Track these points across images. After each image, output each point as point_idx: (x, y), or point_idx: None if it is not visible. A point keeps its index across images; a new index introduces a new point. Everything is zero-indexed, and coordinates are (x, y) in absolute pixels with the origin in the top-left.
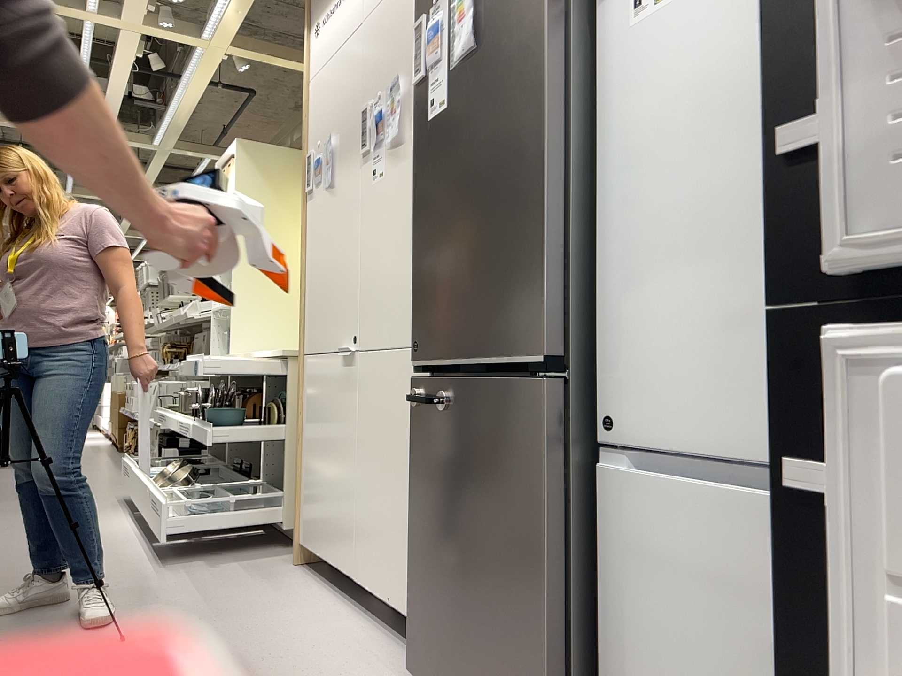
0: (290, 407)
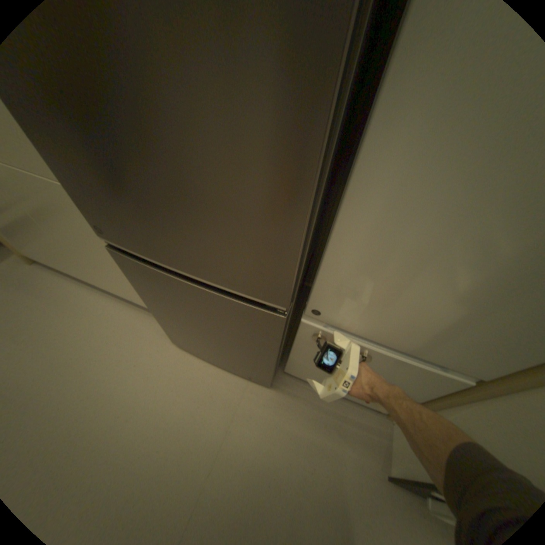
0: None
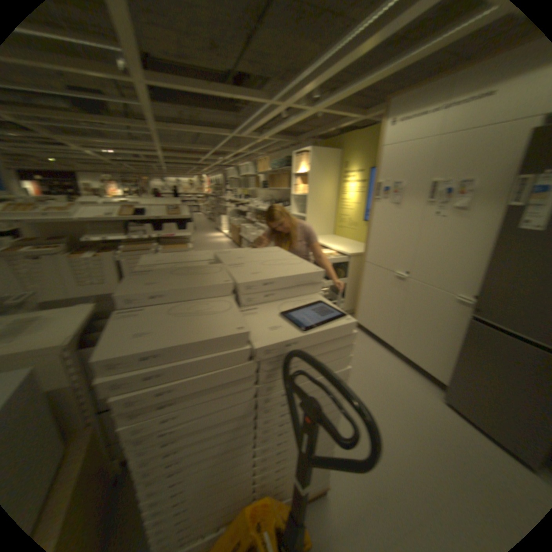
0: (349, 273)
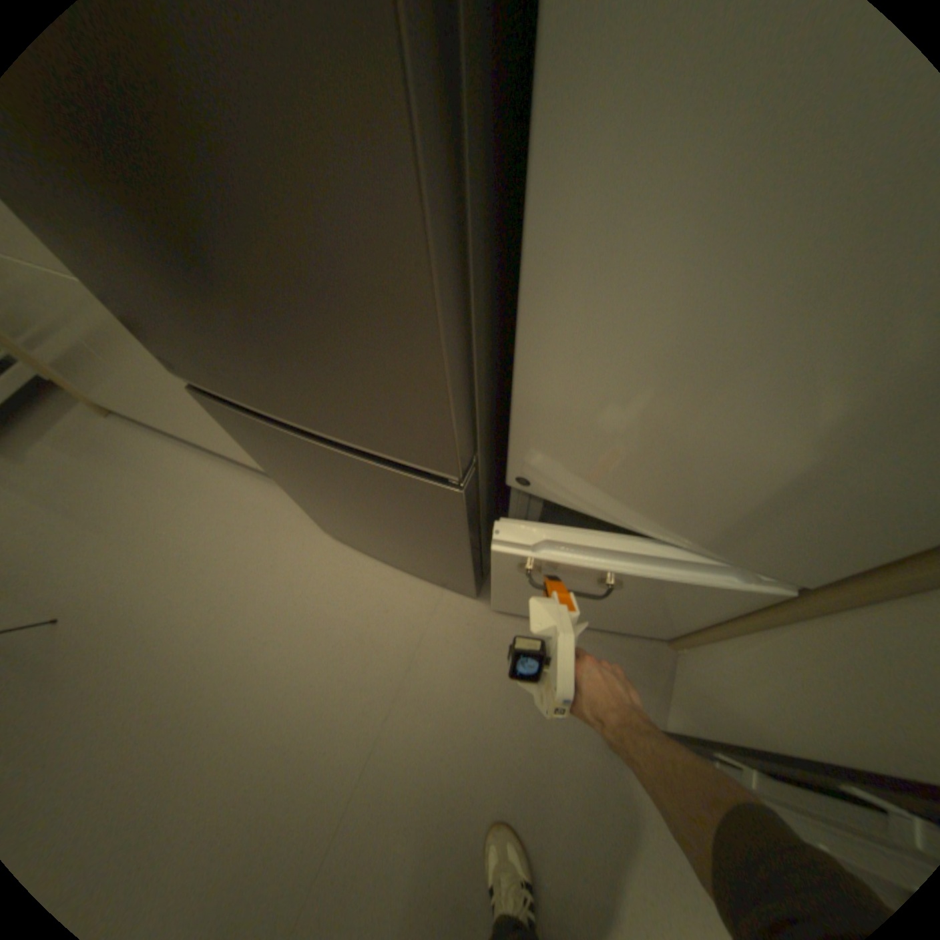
0: None
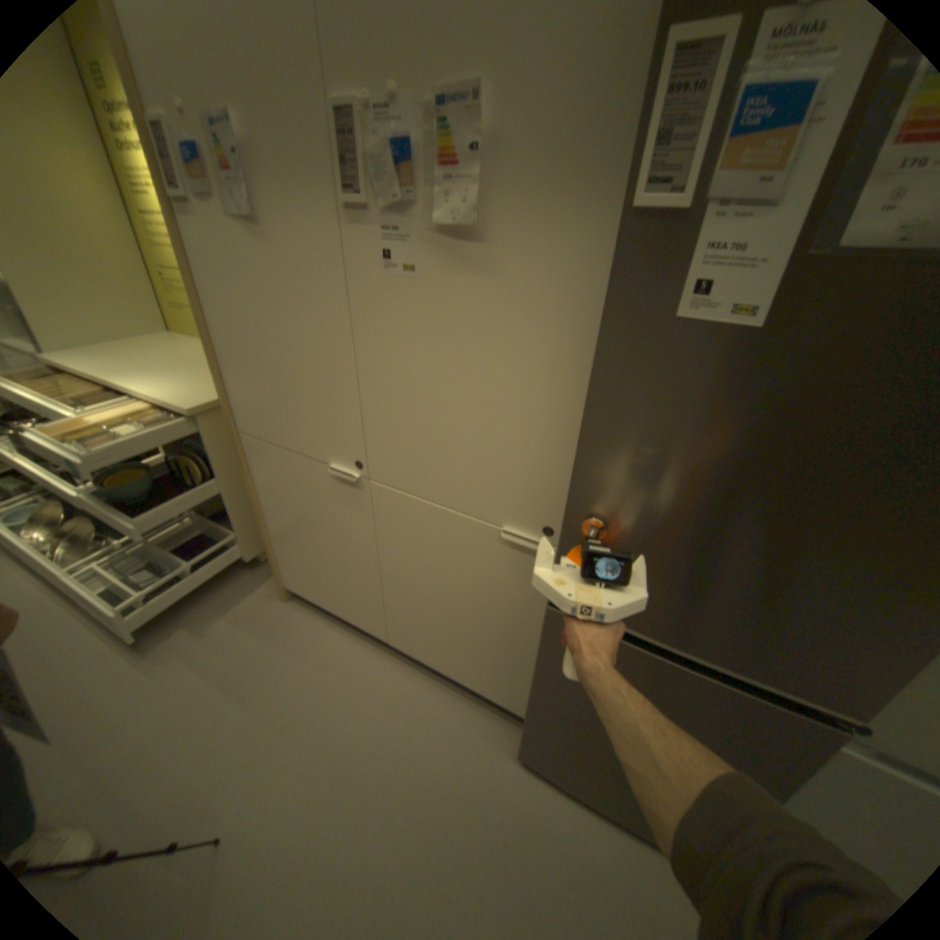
0: (217, 462)
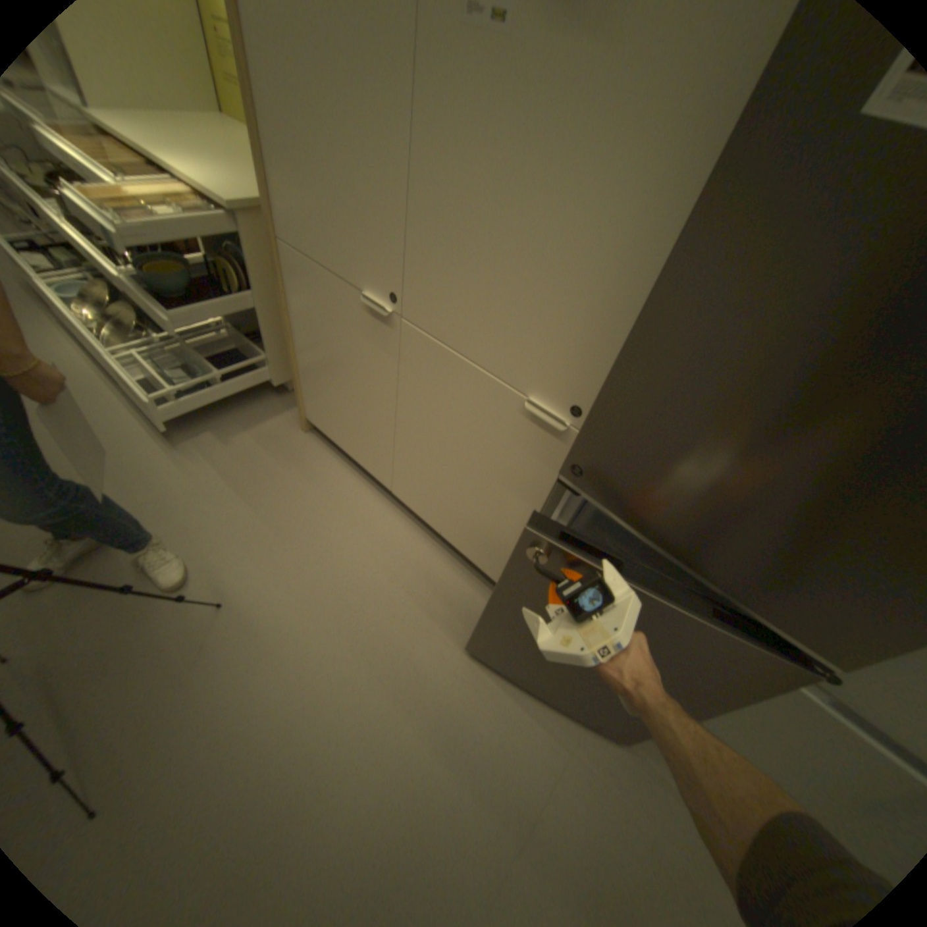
0: (255, 273)
